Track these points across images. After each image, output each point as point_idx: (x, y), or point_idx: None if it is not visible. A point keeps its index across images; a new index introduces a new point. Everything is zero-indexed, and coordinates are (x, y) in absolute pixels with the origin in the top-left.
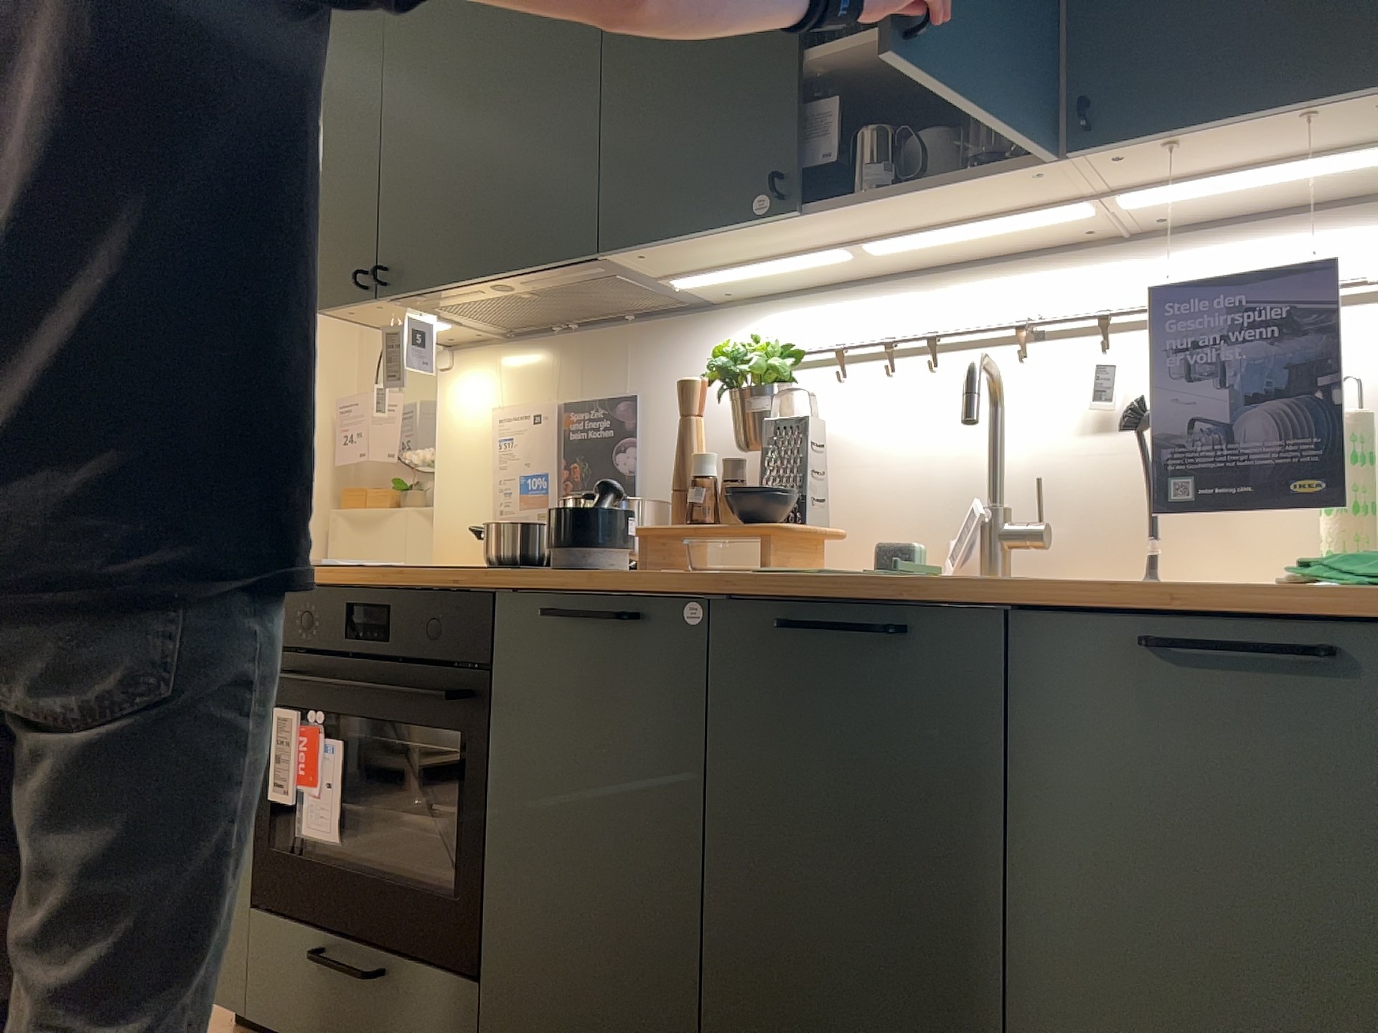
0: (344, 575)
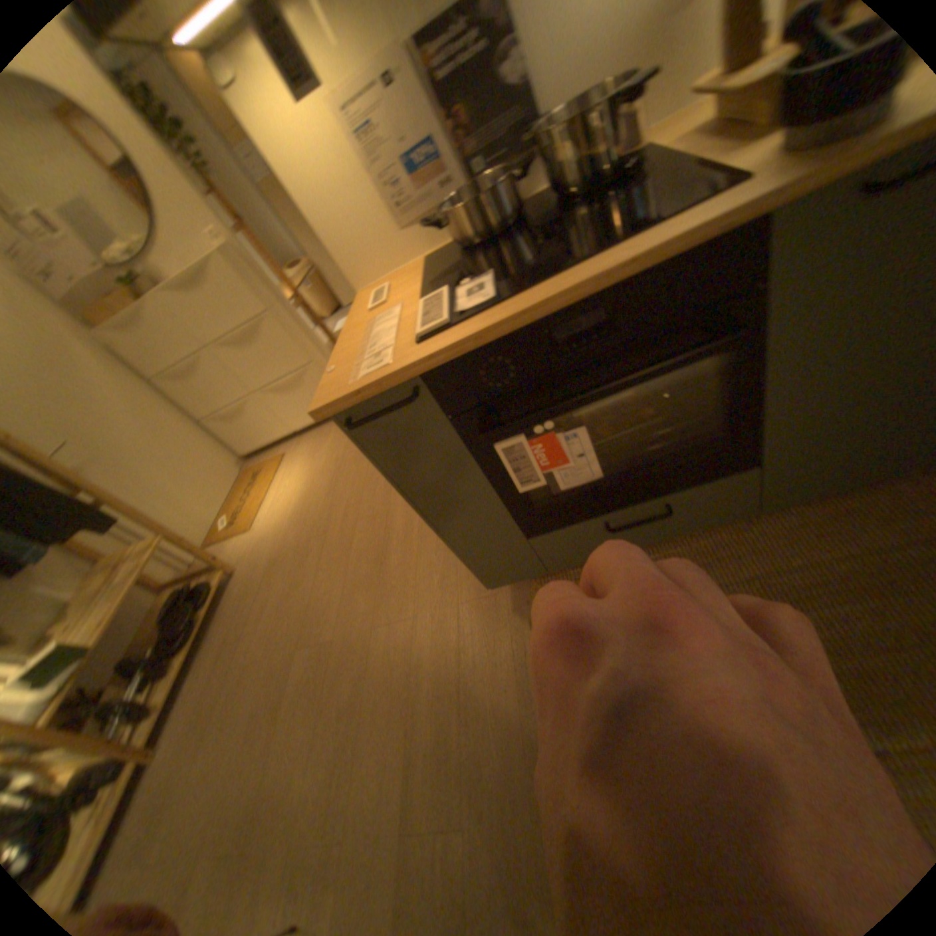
0: (519, 310)
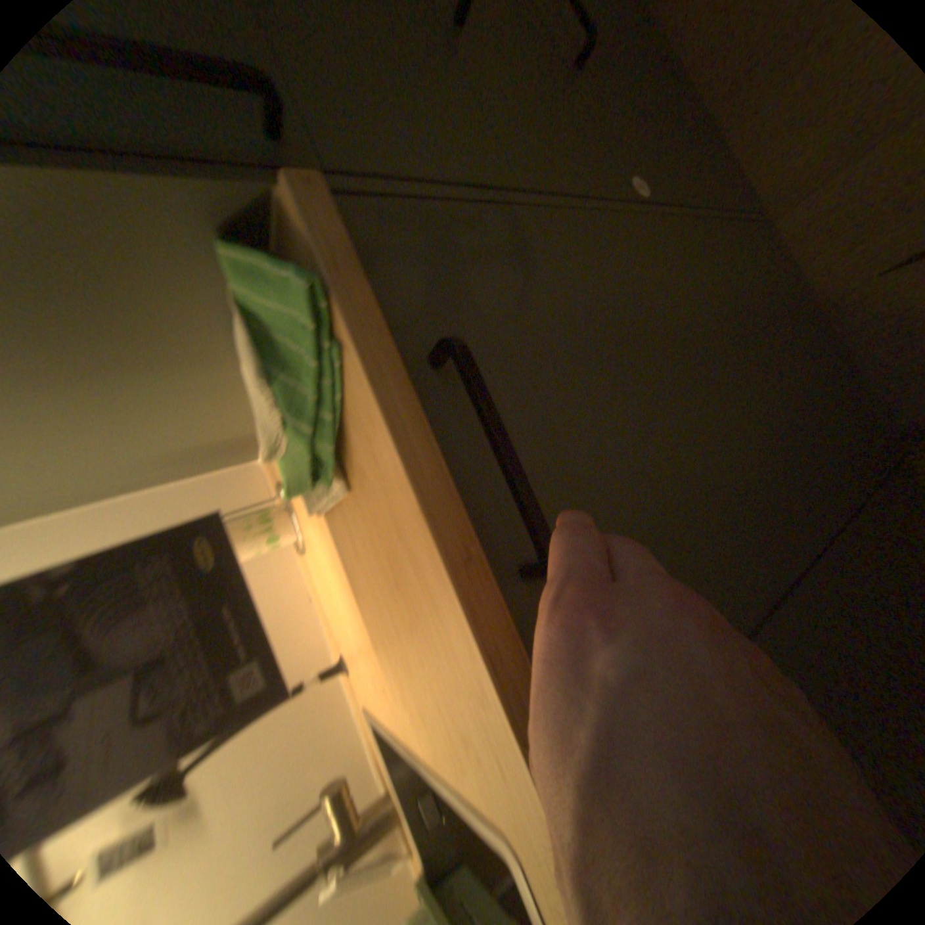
0: None
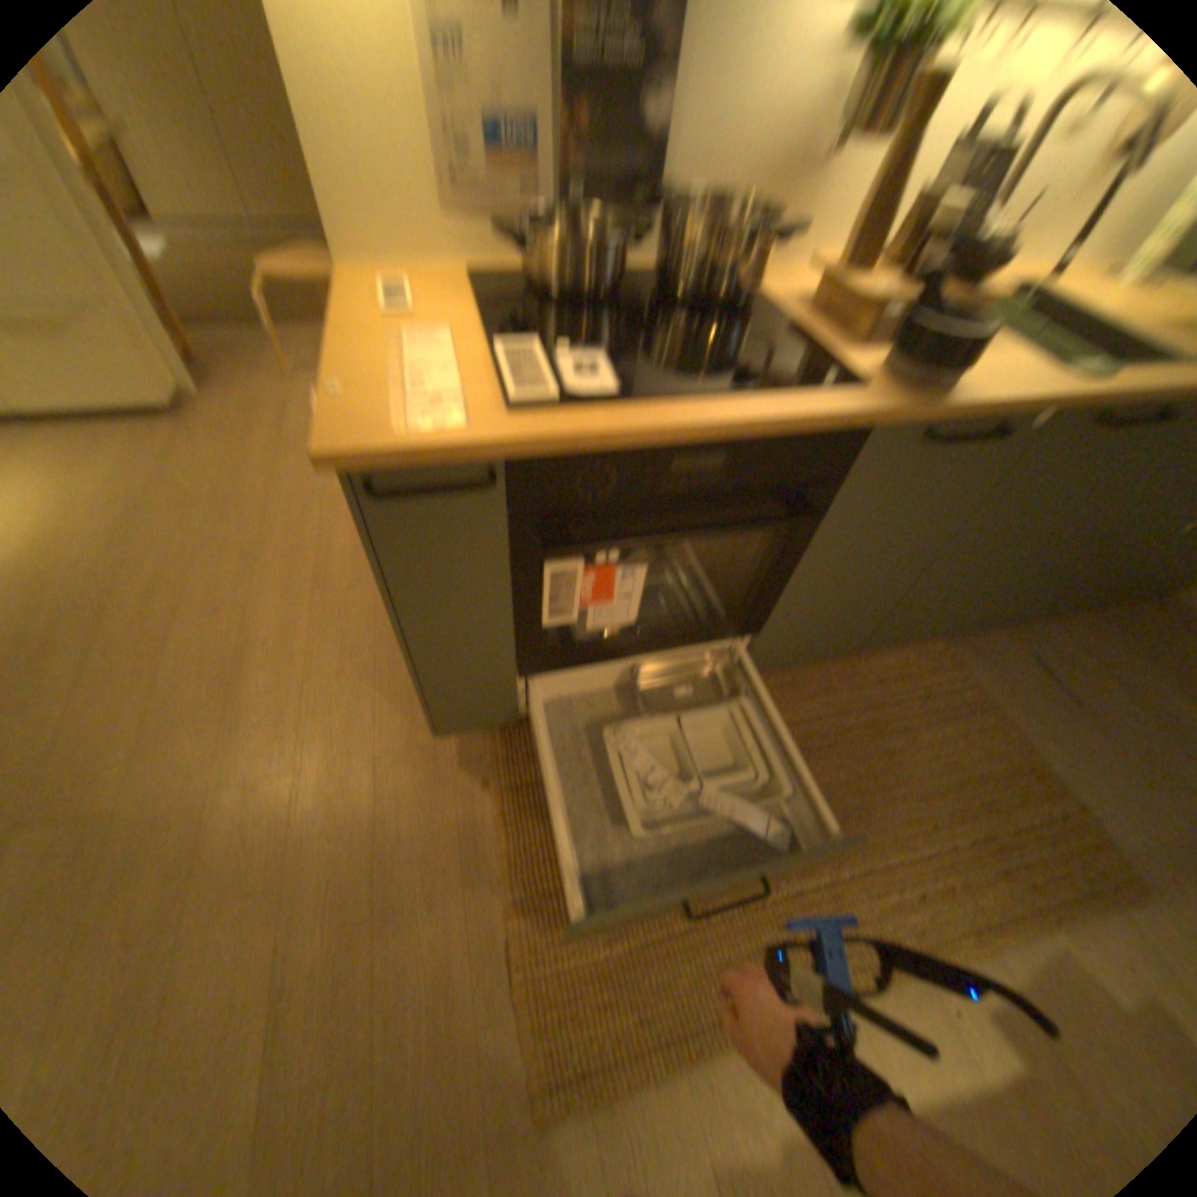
0: (648, 421)
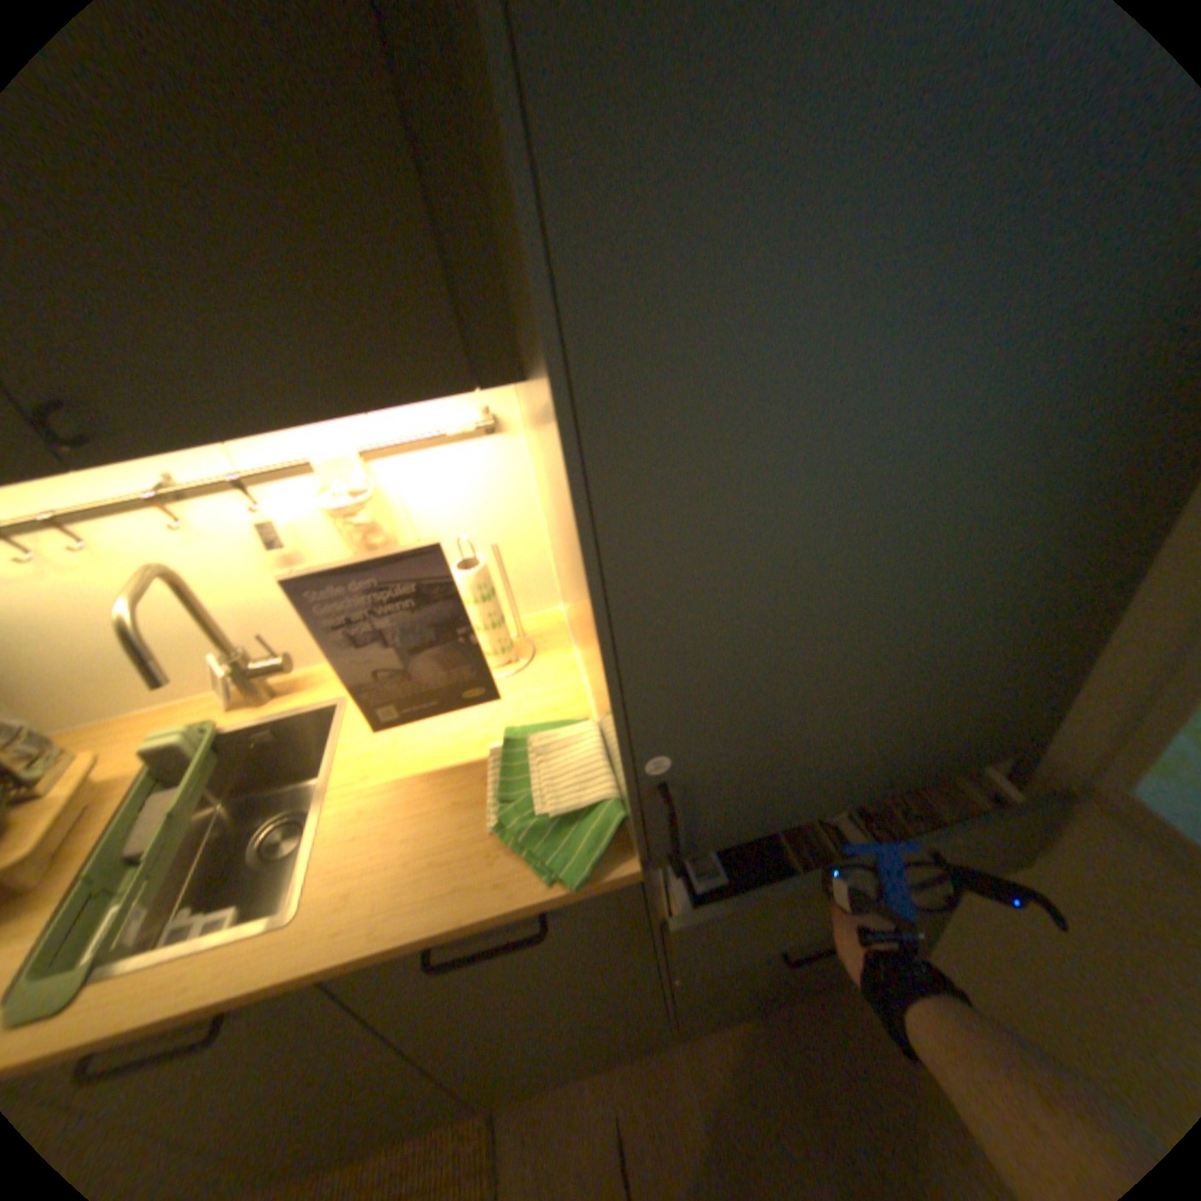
0: None
